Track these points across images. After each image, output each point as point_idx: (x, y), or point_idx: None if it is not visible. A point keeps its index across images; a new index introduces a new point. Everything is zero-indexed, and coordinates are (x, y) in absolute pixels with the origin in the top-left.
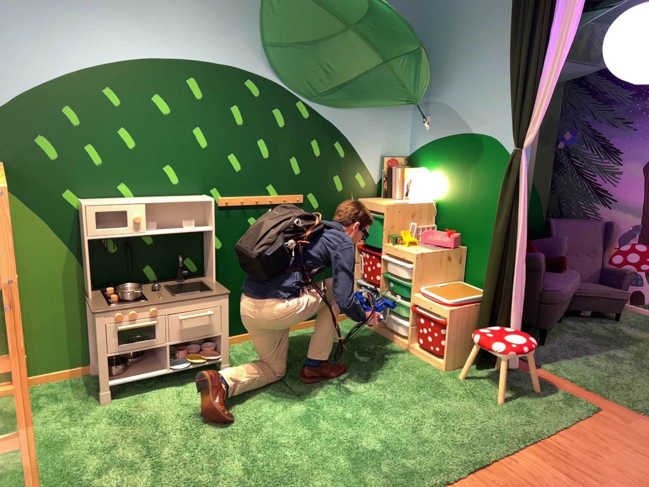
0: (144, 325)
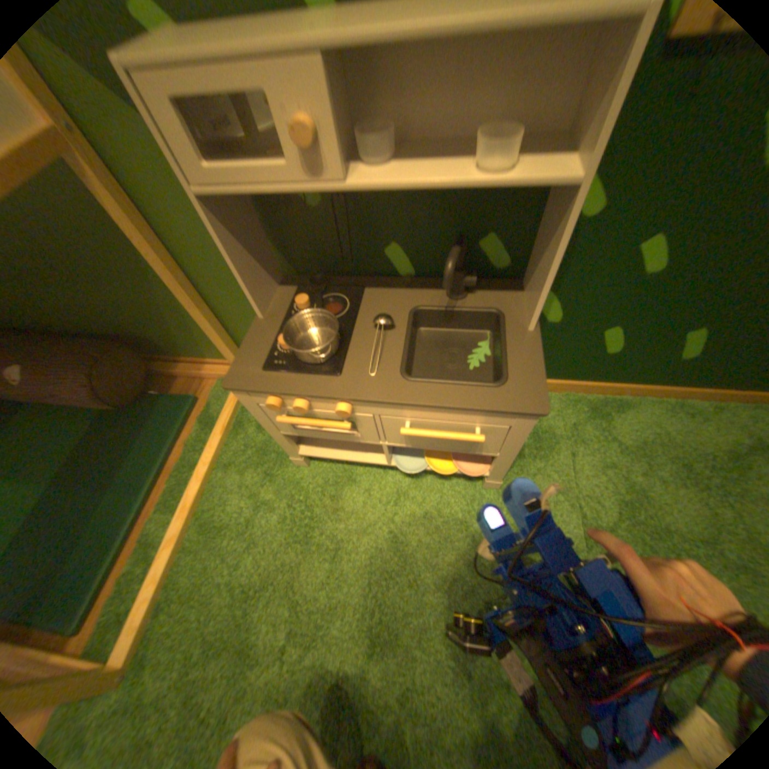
0: (320, 426)
